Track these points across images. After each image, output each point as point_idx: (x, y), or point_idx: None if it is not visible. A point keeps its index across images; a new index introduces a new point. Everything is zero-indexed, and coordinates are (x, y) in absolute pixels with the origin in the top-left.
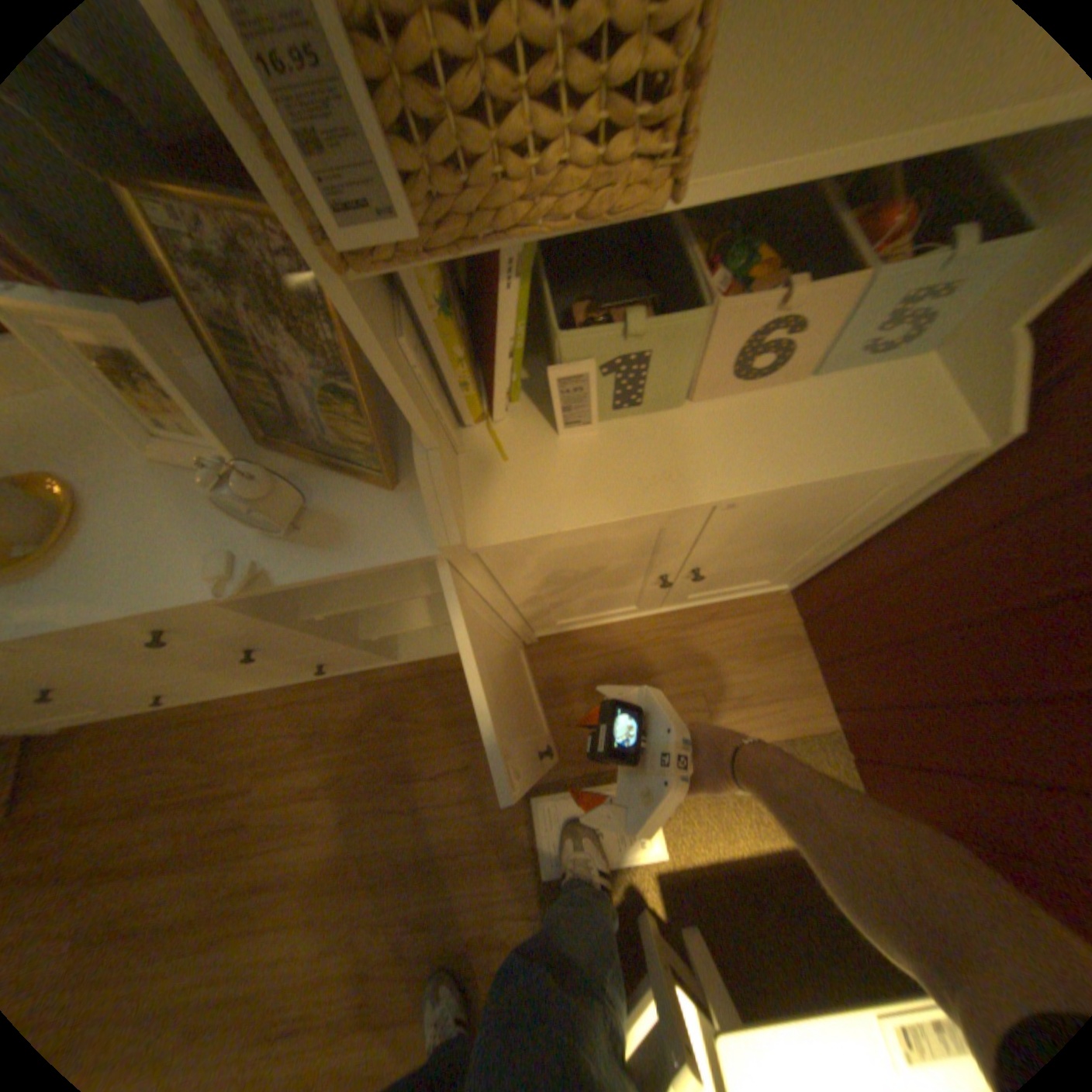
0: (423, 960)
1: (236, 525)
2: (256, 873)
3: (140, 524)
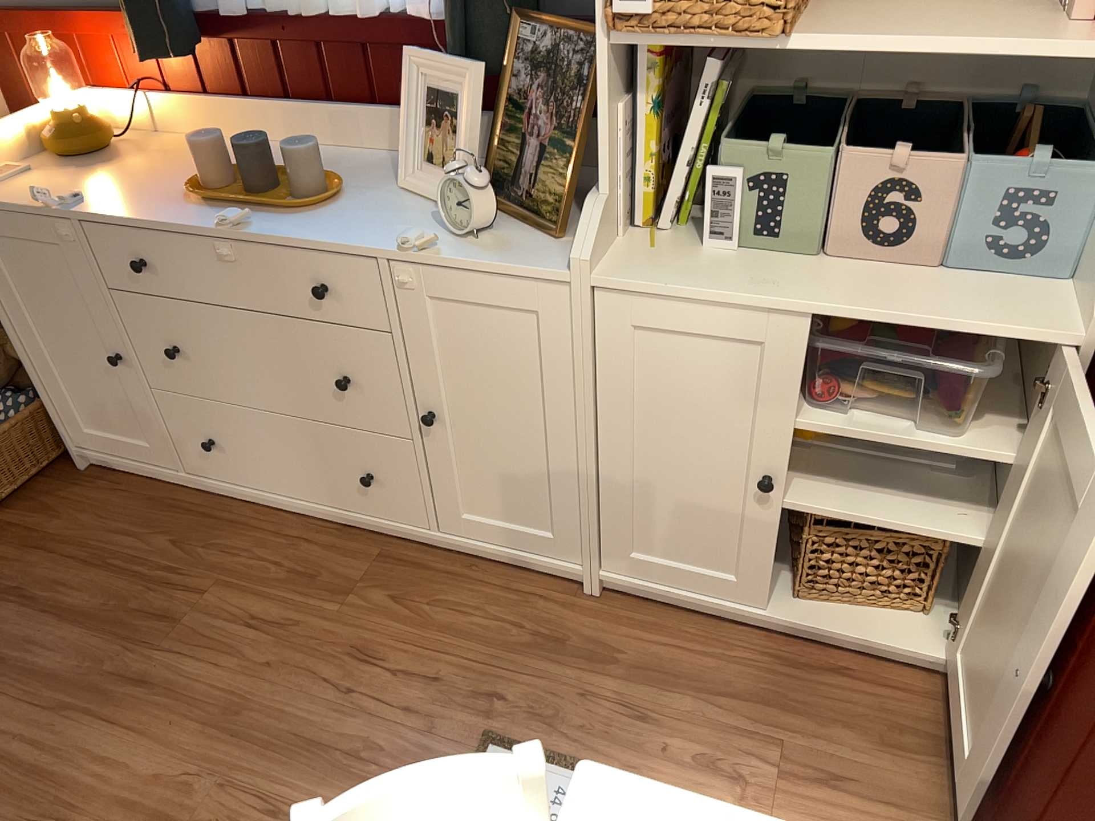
0: None
1: (440, 229)
2: (165, 660)
3: (378, 215)
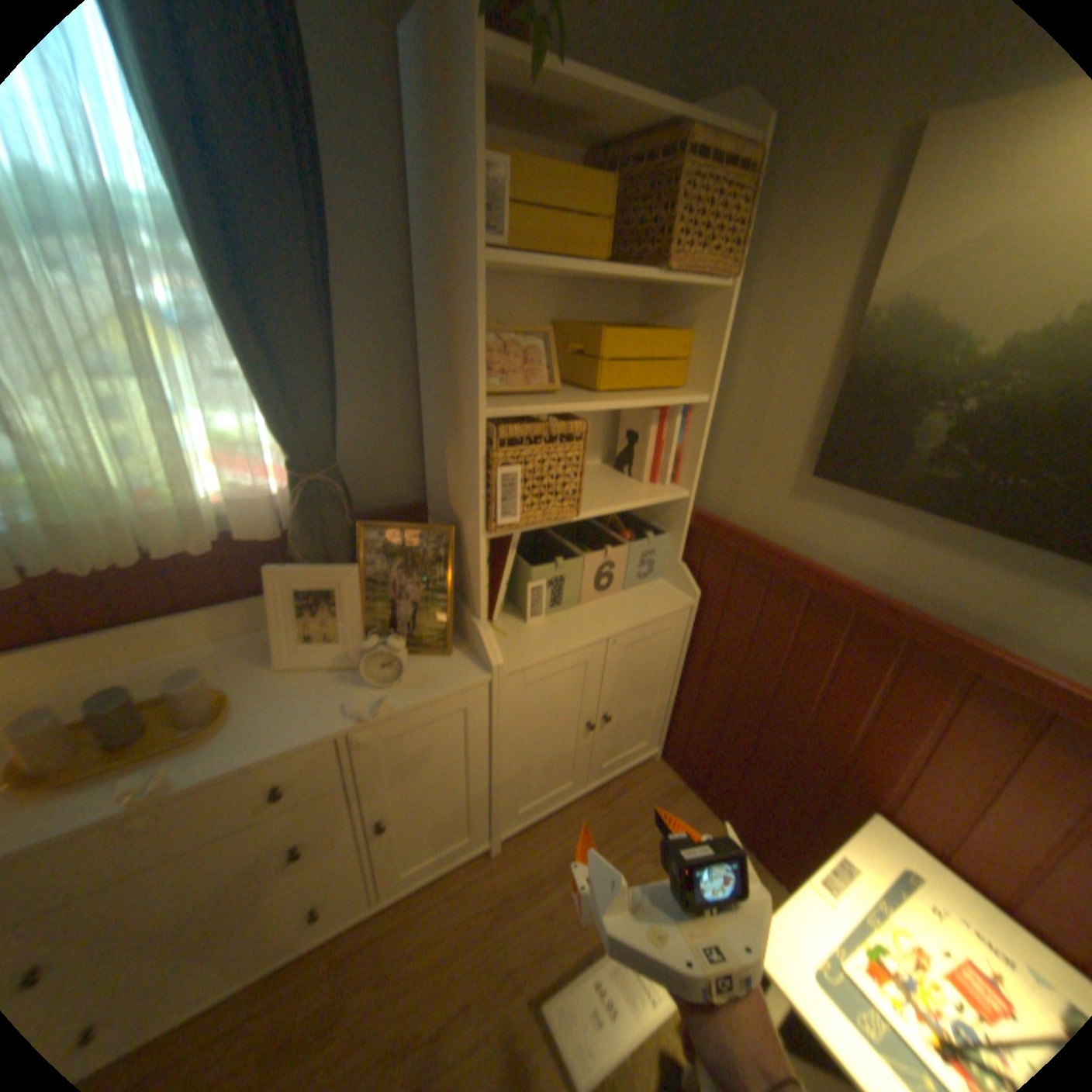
0: None
1: (356, 690)
2: None
3: (281, 704)
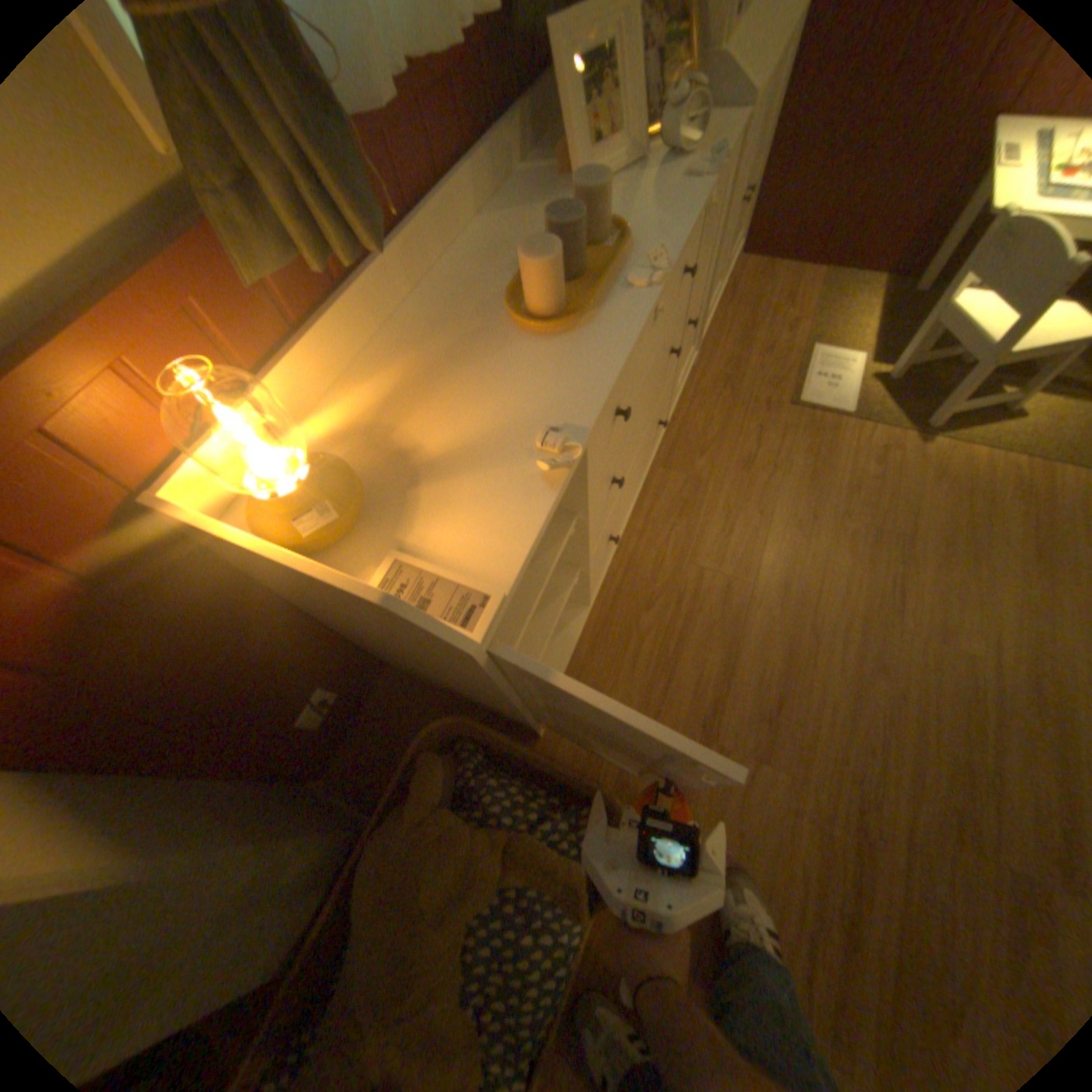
0: (875, 491)
1: (669, 165)
2: (768, 580)
3: (631, 200)
